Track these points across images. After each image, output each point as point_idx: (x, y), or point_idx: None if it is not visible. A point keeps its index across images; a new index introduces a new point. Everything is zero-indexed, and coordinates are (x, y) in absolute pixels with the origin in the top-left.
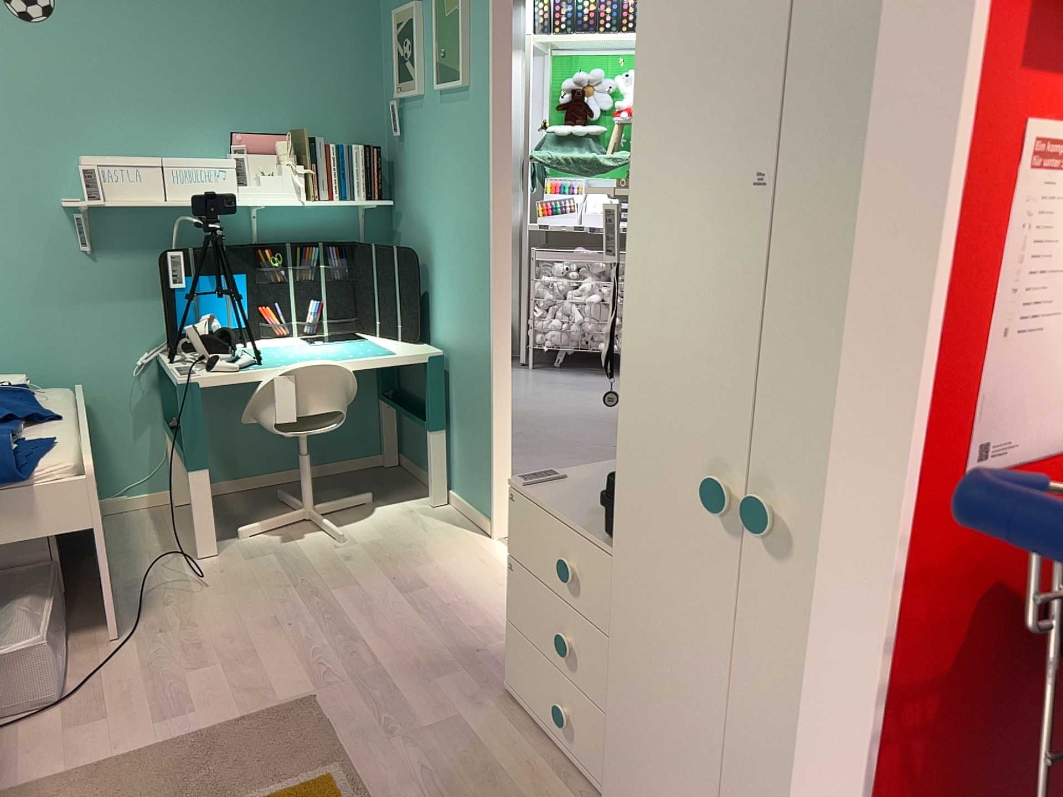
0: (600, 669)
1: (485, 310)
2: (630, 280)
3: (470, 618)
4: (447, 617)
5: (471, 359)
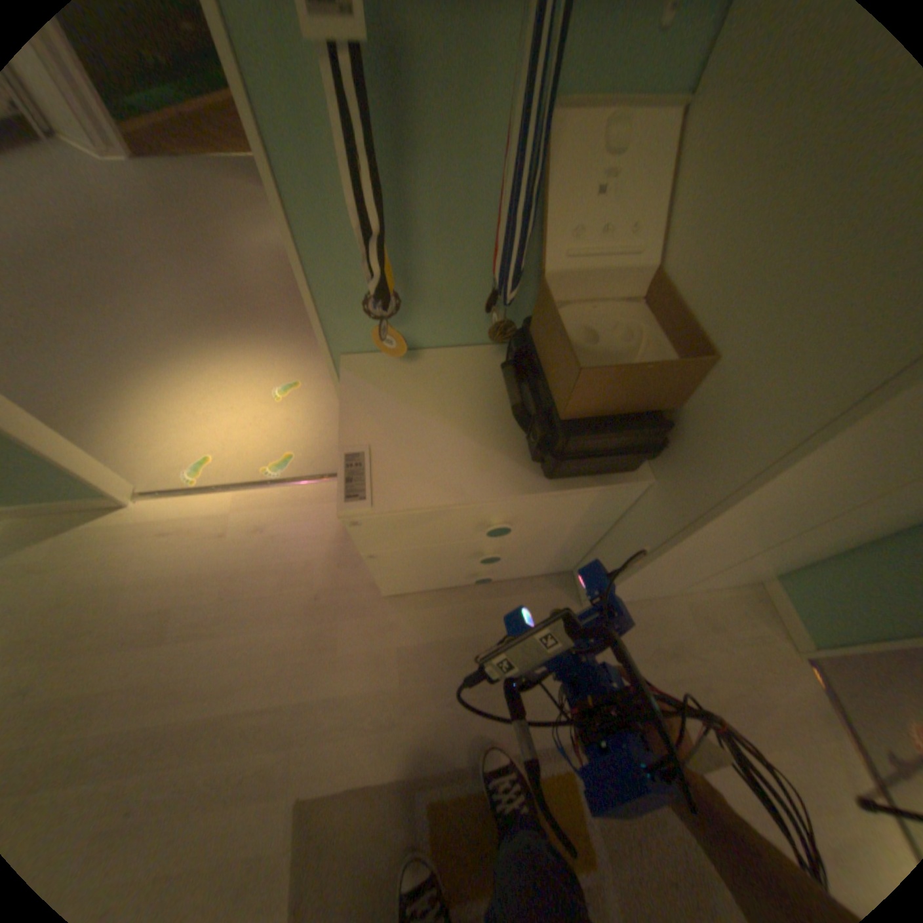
0: (536, 543)
1: None
2: None
3: (258, 584)
4: (242, 605)
5: None
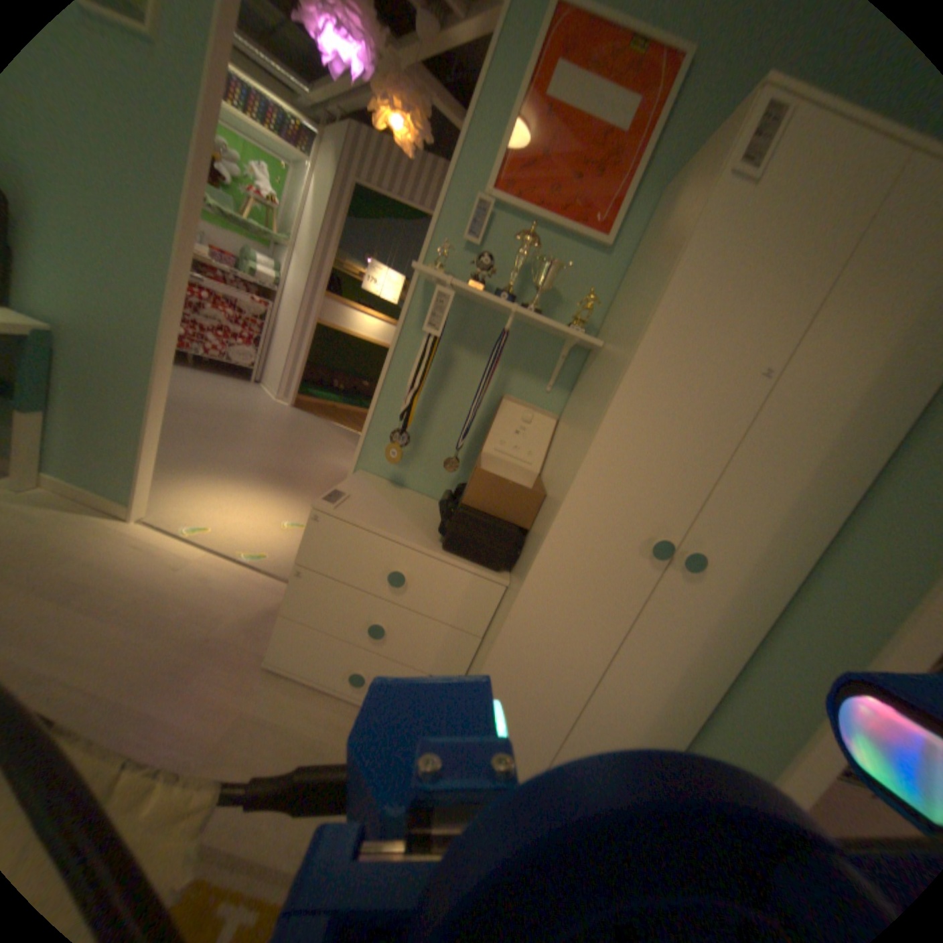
0: (416, 642)
1: (149, 308)
2: (617, 402)
3: (171, 612)
4: (145, 618)
5: (111, 351)
